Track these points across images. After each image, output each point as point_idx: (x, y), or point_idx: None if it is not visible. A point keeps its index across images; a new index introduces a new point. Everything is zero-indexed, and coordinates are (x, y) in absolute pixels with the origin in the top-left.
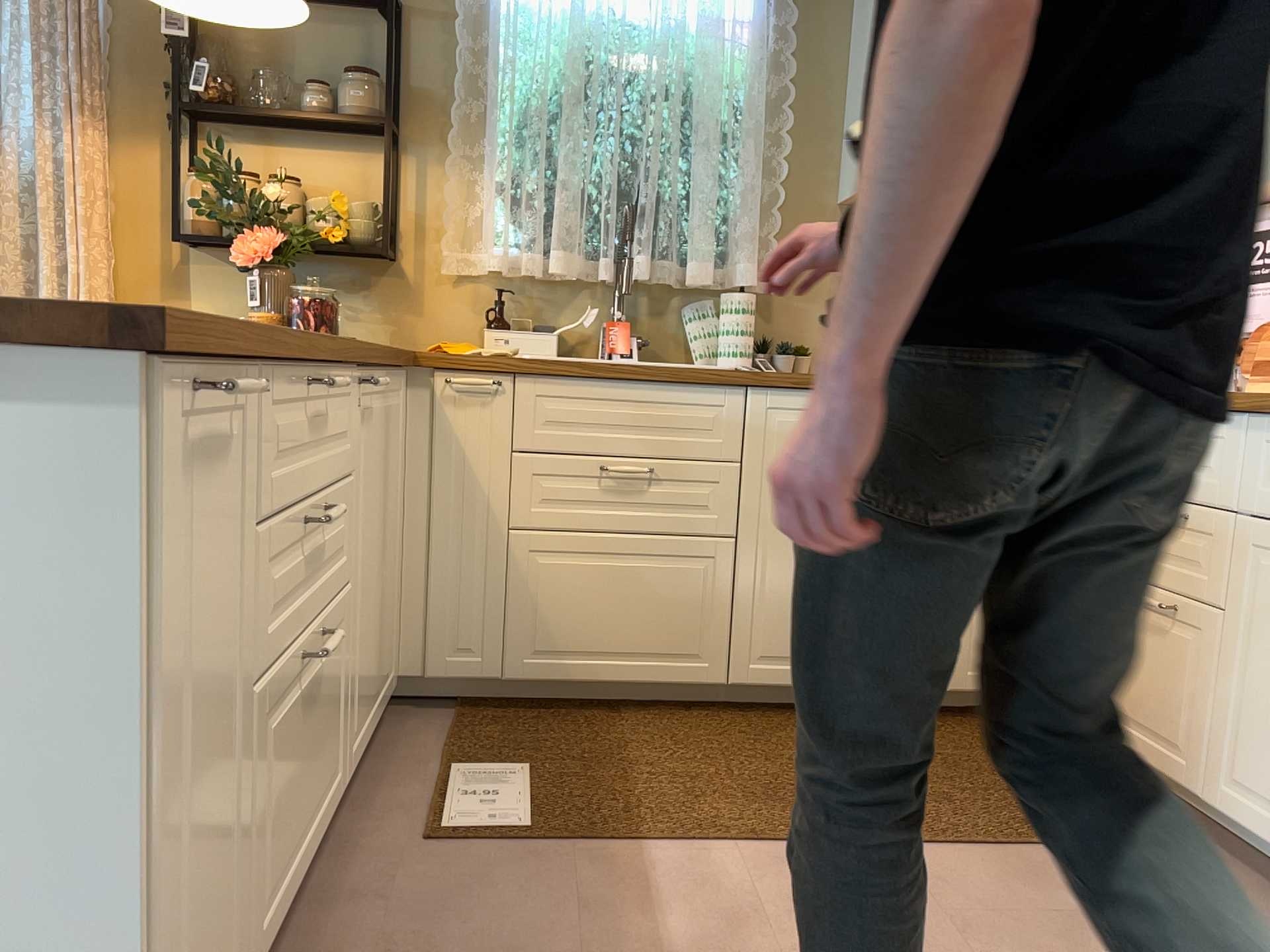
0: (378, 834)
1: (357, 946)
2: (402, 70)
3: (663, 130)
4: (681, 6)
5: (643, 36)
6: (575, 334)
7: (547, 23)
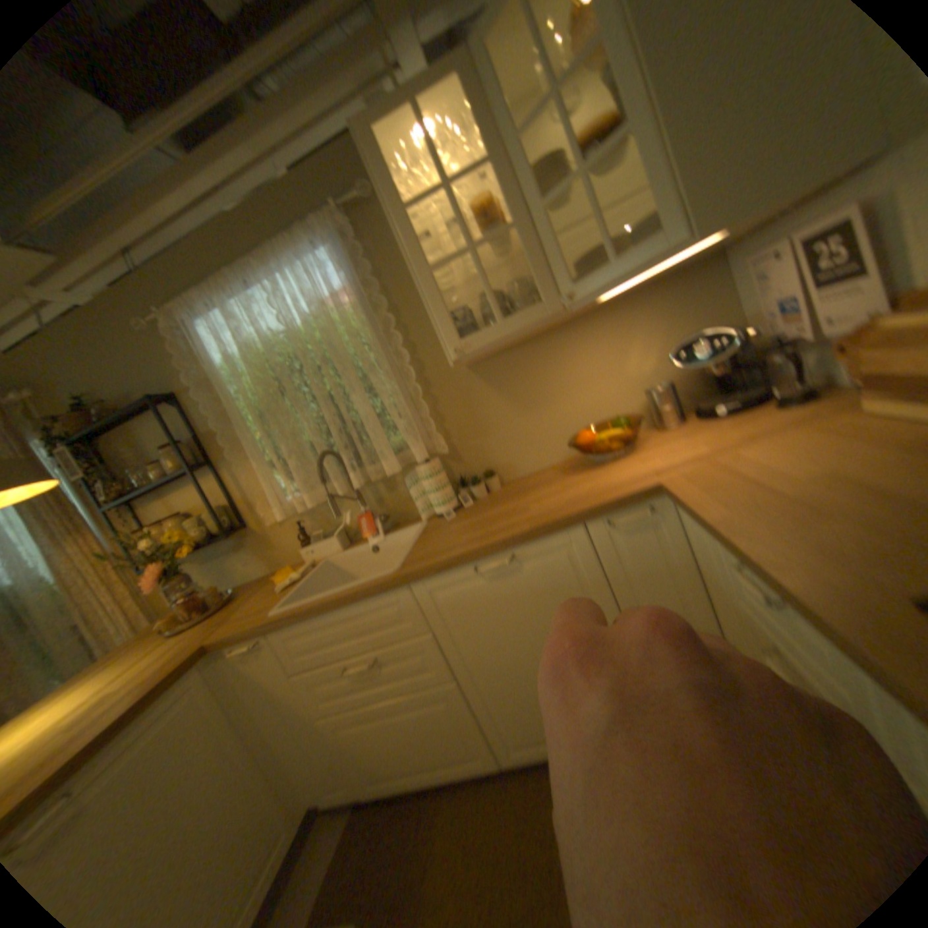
0: None
1: None
2: (192, 427)
3: (326, 390)
4: (302, 302)
5: (292, 335)
6: (355, 523)
7: (234, 363)
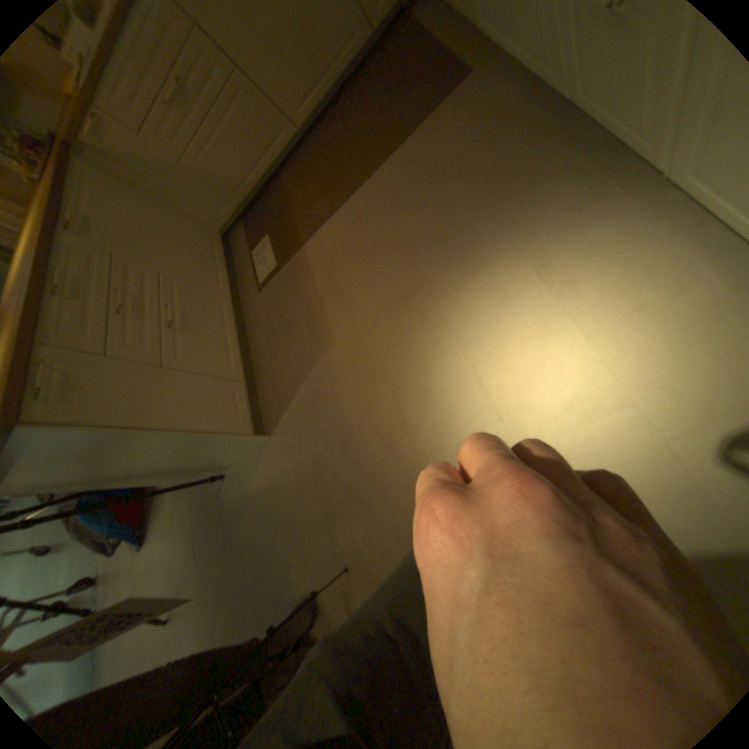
0: (251, 295)
1: (264, 336)
2: None
3: None
4: None
5: None
6: None
7: None
